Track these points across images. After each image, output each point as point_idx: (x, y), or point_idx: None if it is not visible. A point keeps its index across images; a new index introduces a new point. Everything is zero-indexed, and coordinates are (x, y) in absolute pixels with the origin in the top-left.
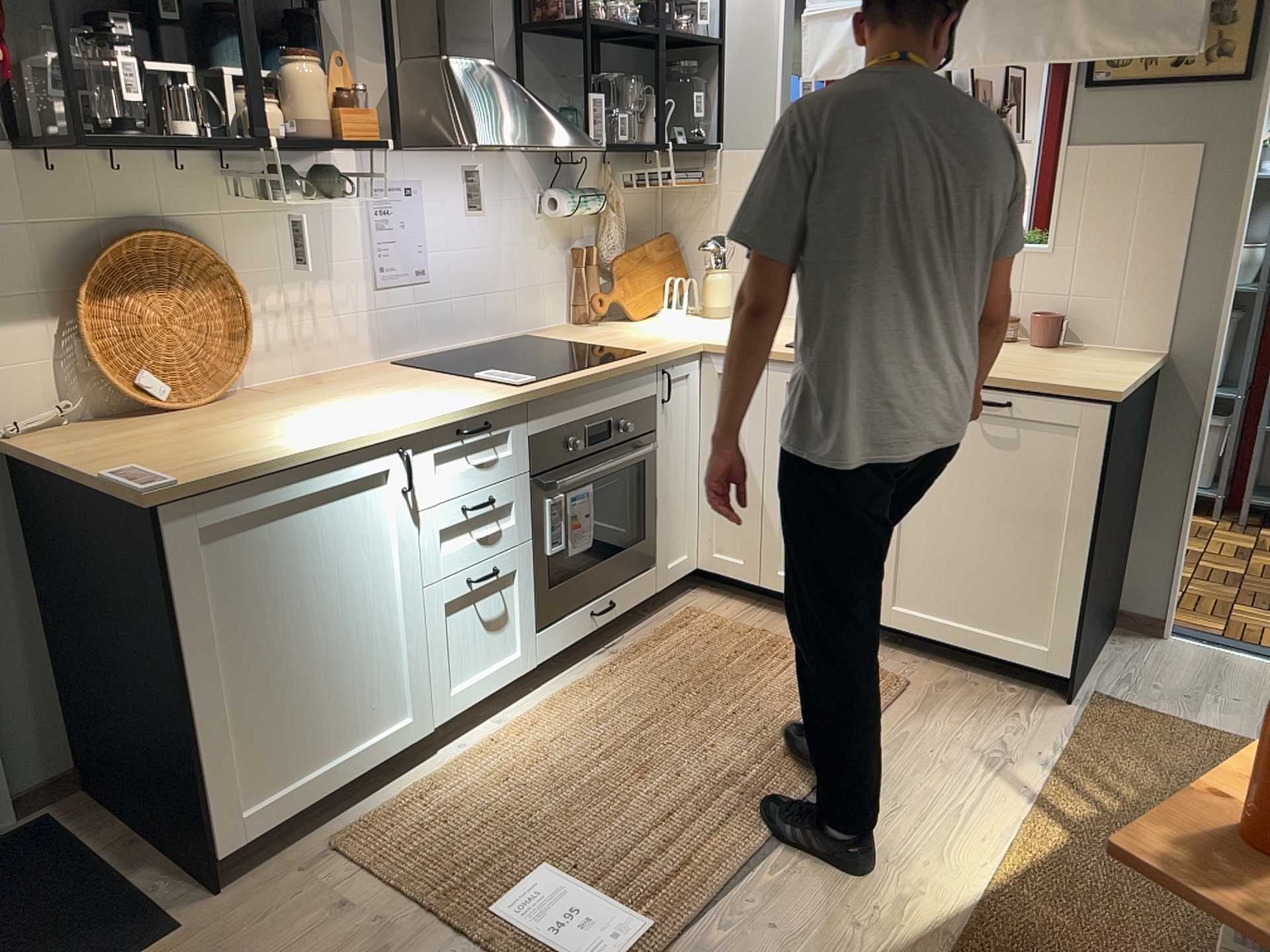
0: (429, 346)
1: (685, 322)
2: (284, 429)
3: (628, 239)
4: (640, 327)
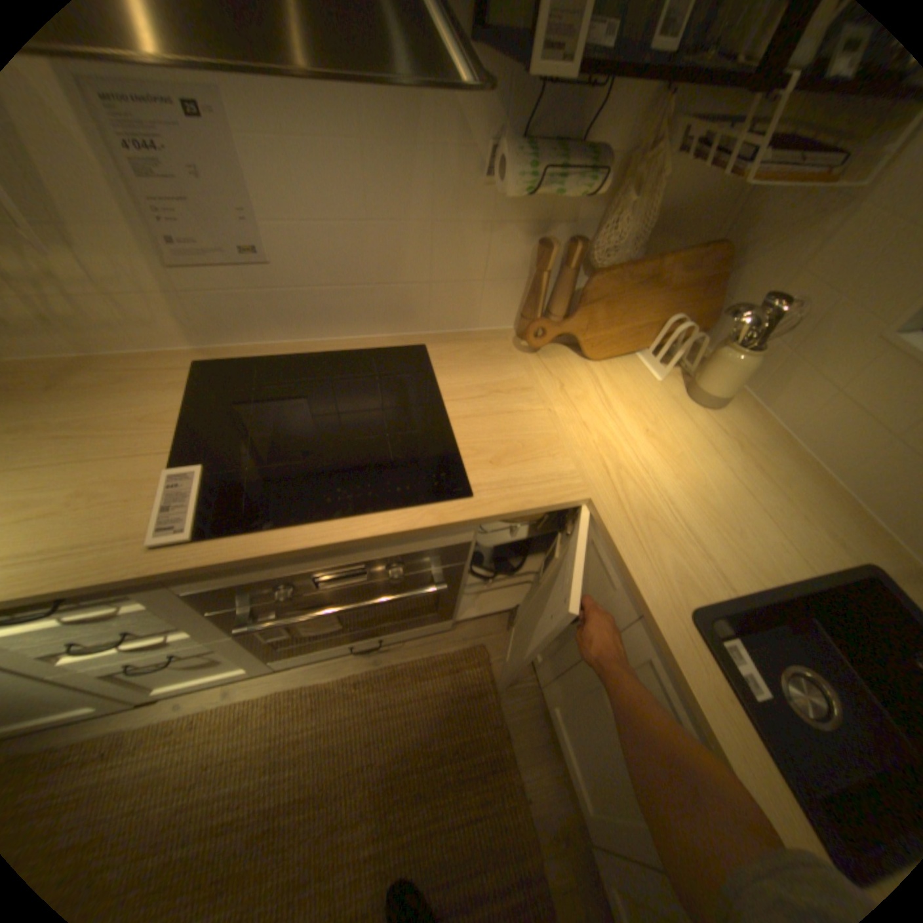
0: (280, 337)
1: (646, 395)
2: None
3: (660, 231)
4: (574, 382)
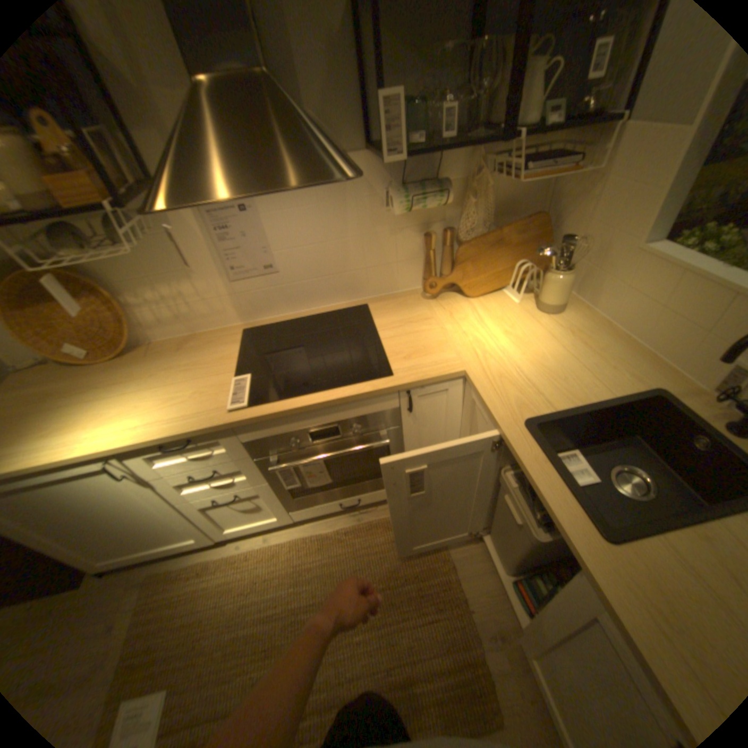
0: (287, 311)
1: (508, 312)
2: (63, 419)
3: (502, 214)
4: (459, 311)
